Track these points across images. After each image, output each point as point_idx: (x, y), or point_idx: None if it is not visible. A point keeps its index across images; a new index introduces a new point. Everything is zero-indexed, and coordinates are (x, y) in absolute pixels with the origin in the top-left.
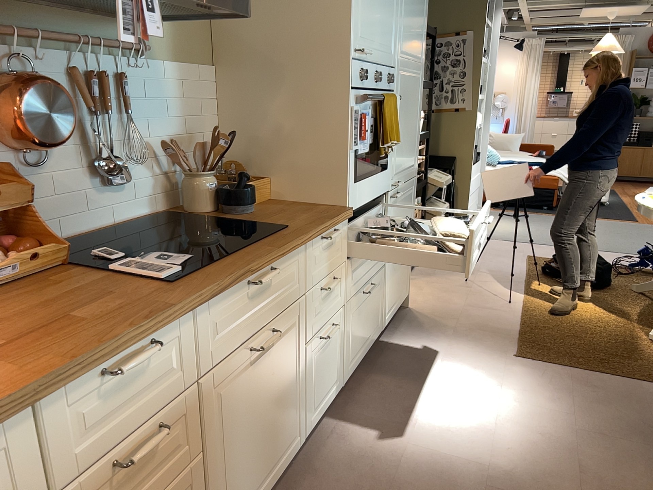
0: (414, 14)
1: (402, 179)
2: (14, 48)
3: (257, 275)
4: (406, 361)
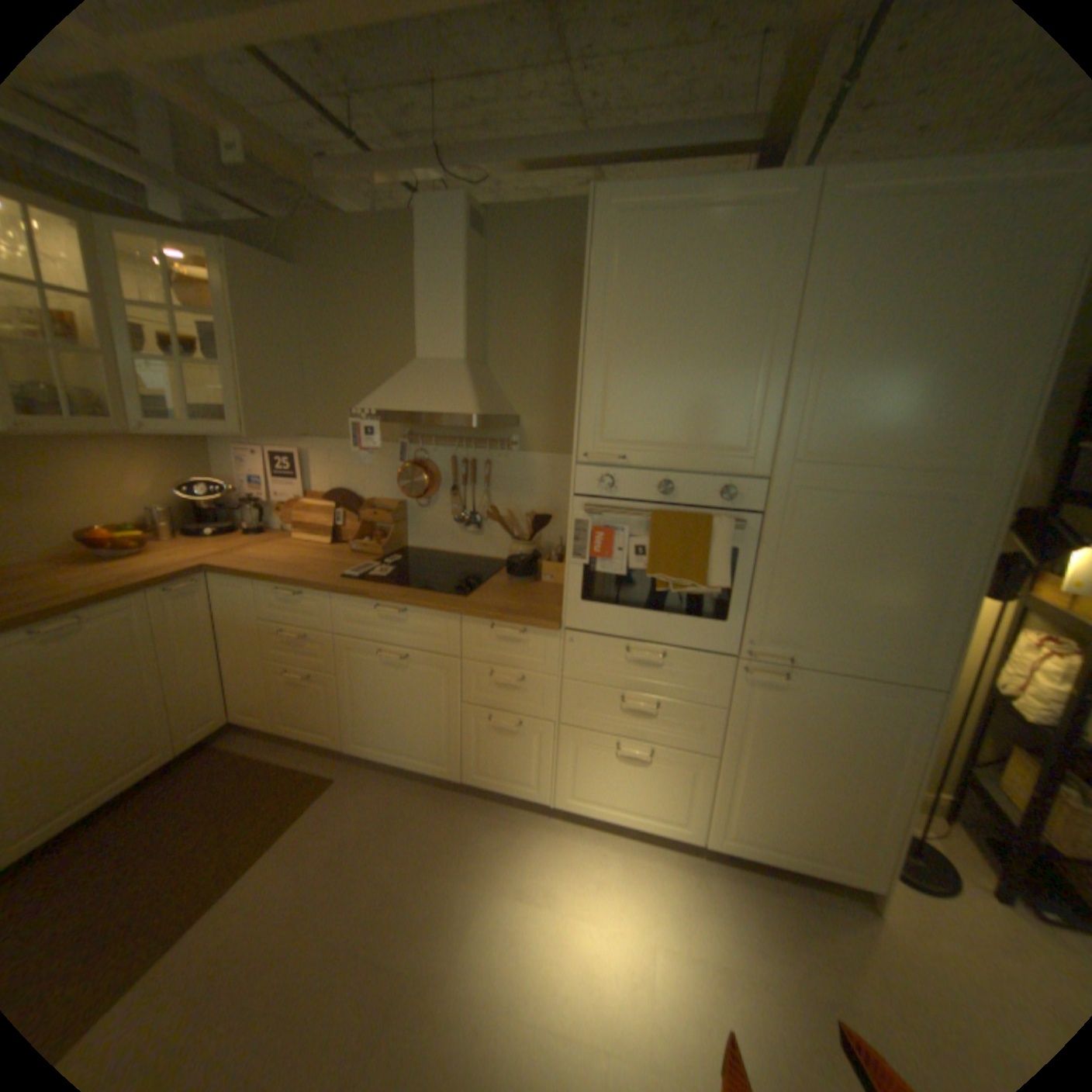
0: (897, 381)
1: (820, 663)
2: (421, 447)
3: (390, 606)
4: (673, 902)
